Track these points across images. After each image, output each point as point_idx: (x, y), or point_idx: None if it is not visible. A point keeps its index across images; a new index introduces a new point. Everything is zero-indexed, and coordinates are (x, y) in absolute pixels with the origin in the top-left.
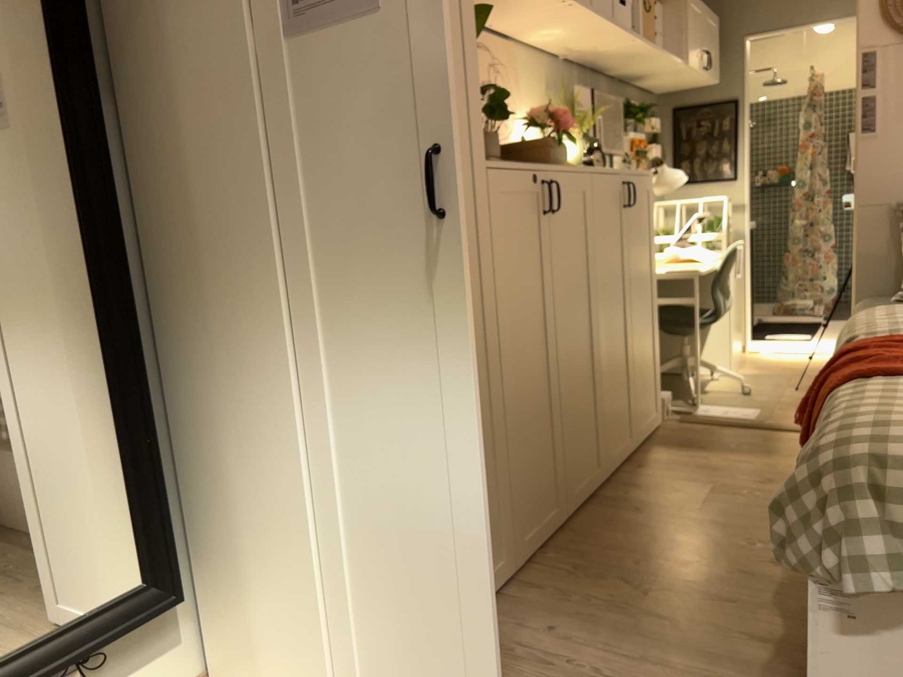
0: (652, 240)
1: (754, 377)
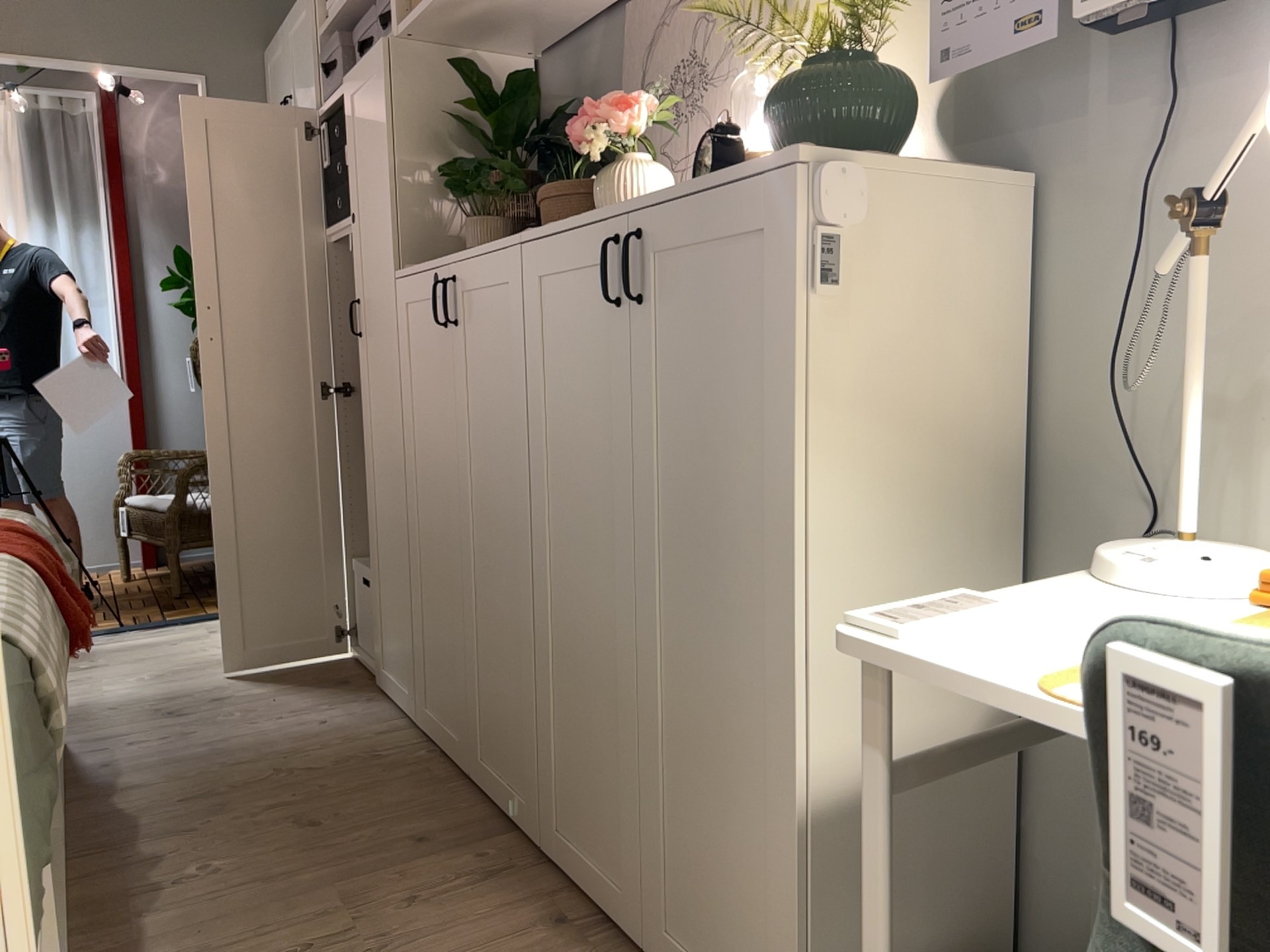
0: (799, 431)
1: None
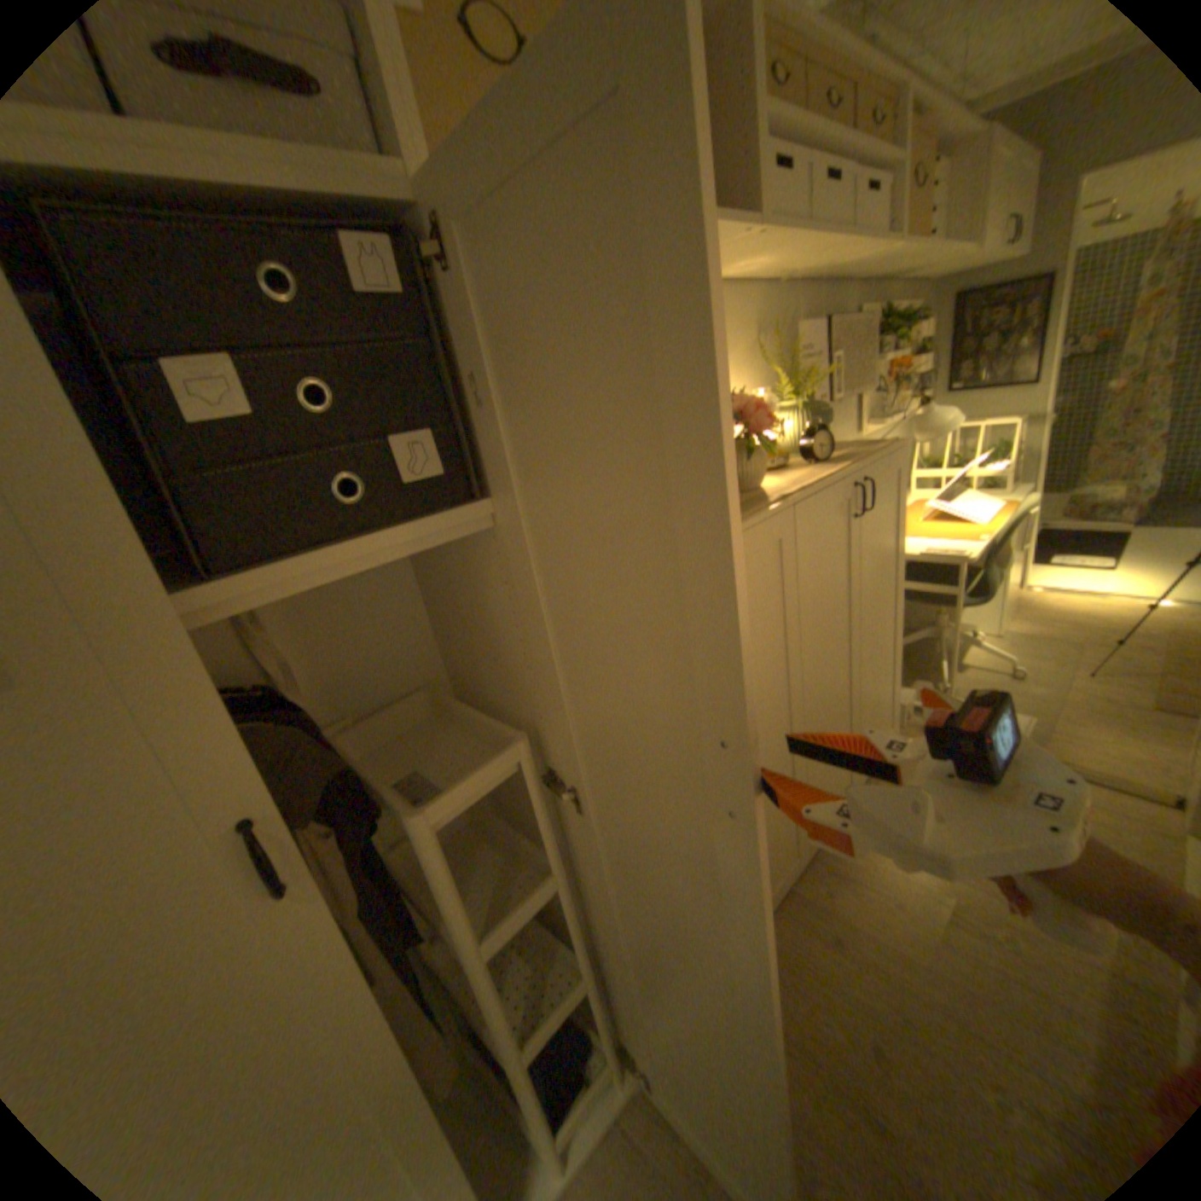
0: (904, 531)
1: (1034, 646)
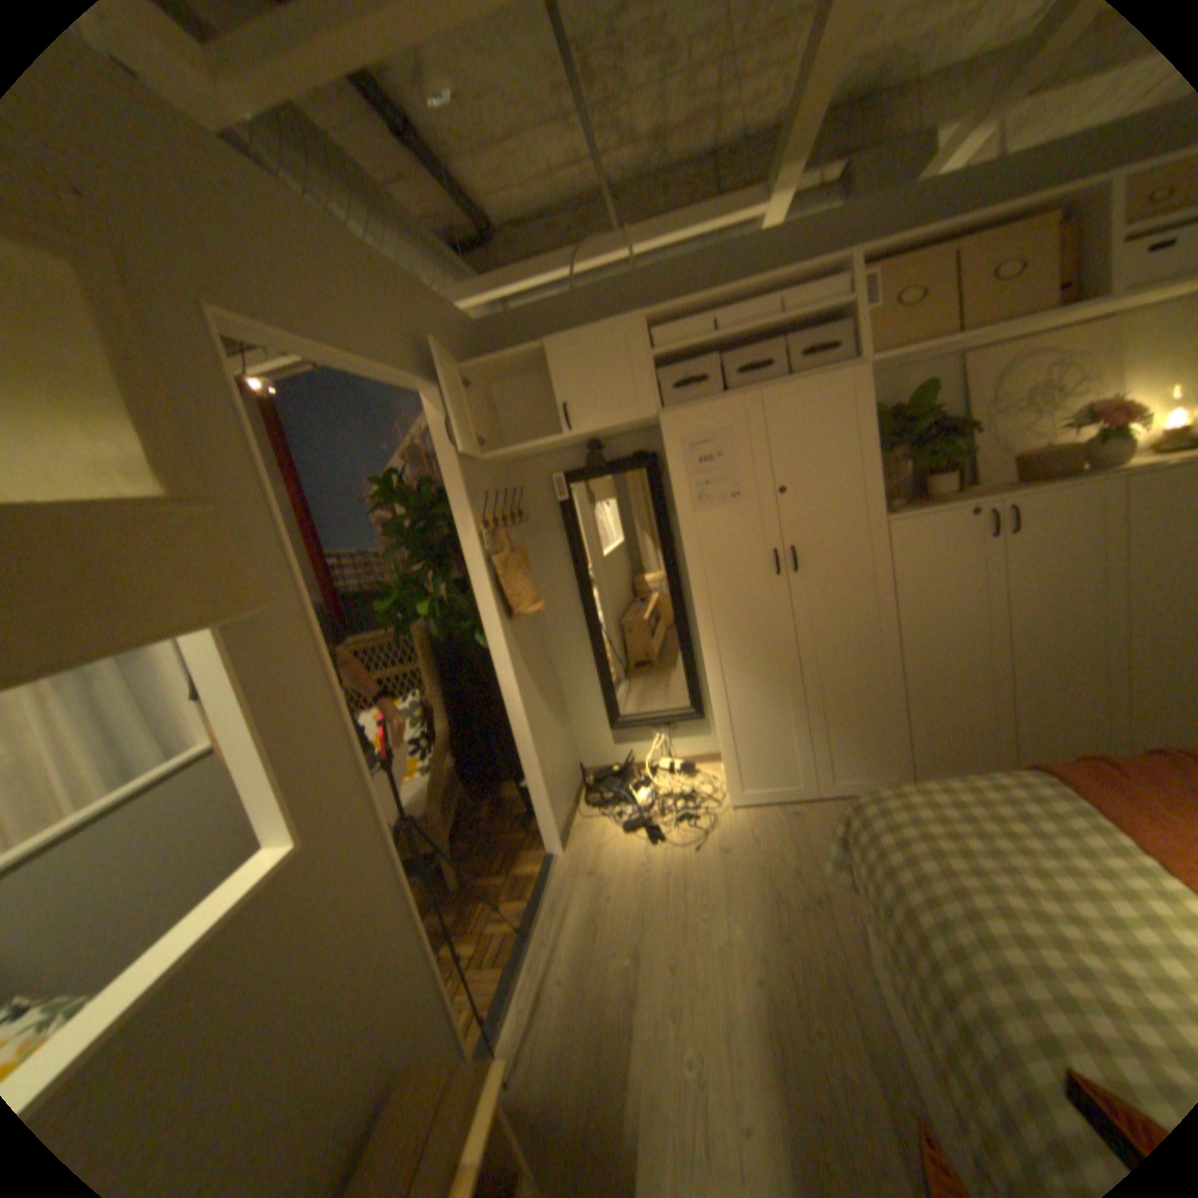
0: None
1: None
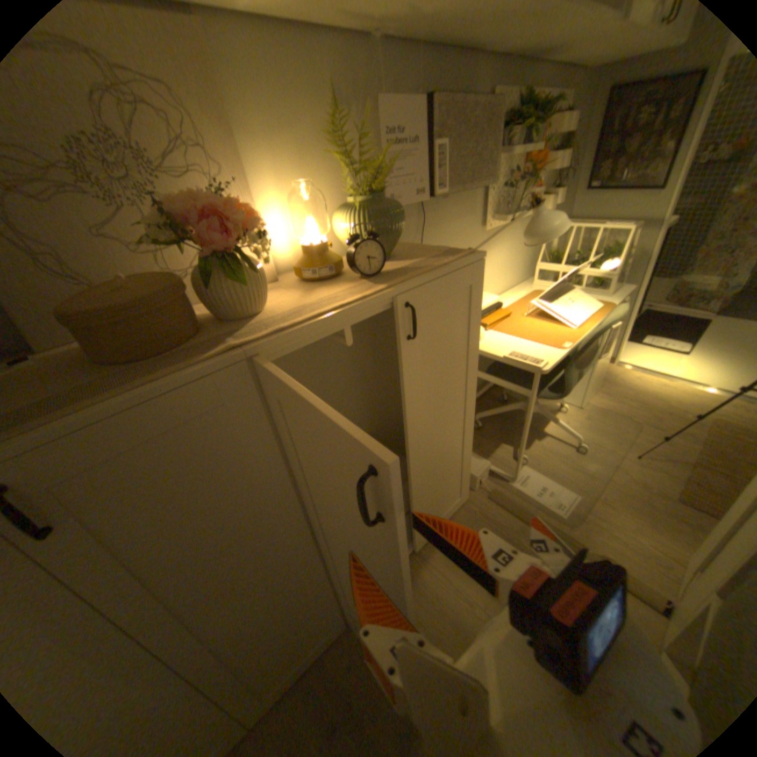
0: (478, 344)
1: (605, 420)
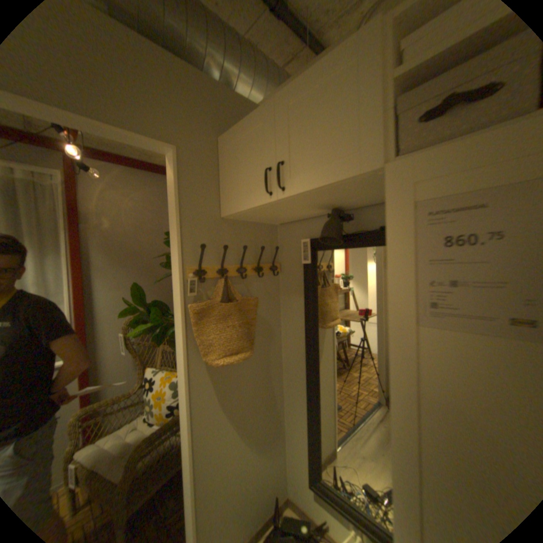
0: None
1: None
